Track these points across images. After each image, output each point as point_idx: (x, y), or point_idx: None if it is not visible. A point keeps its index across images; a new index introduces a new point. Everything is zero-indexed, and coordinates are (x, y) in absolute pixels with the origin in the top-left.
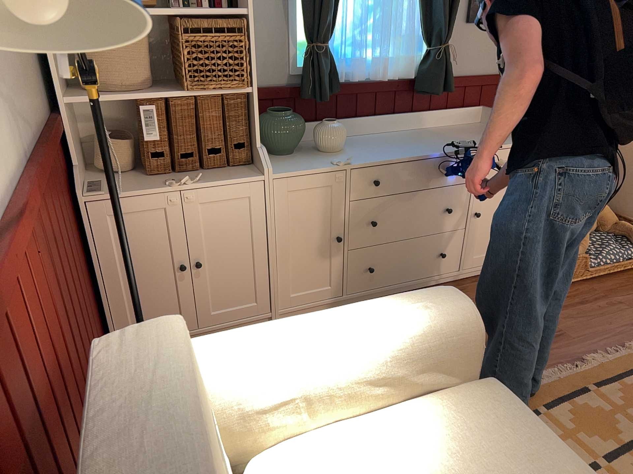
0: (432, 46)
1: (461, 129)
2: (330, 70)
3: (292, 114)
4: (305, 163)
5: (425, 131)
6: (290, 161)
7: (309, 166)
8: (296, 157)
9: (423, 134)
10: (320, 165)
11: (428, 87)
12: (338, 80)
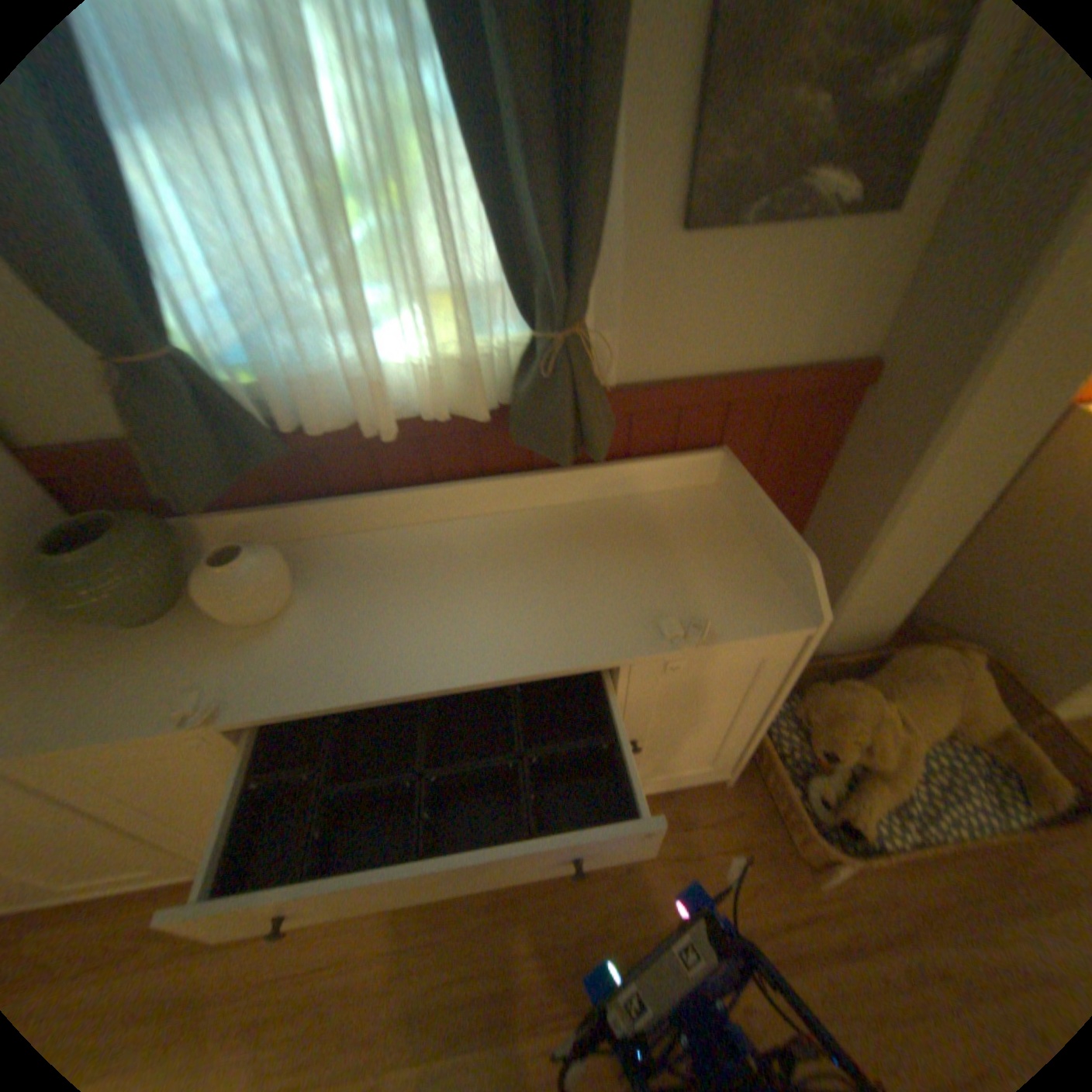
0: (538, 324)
1: (647, 517)
2: (211, 416)
3: (97, 550)
4: (126, 686)
5: (555, 518)
6: (108, 667)
7: (113, 713)
8: (150, 639)
9: (538, 536)
10: (146, 707)
11: (534, 439)
12: (271, 426)
